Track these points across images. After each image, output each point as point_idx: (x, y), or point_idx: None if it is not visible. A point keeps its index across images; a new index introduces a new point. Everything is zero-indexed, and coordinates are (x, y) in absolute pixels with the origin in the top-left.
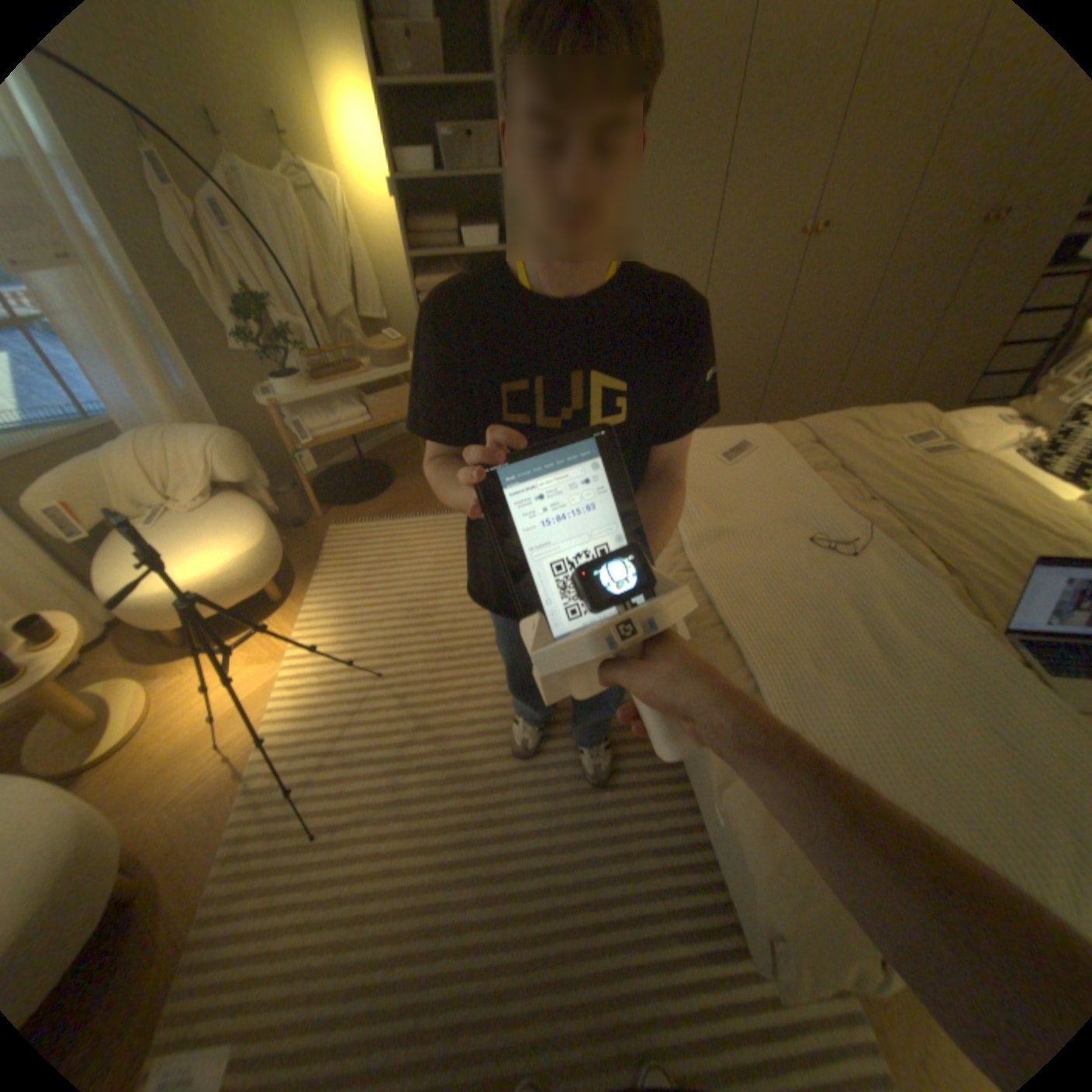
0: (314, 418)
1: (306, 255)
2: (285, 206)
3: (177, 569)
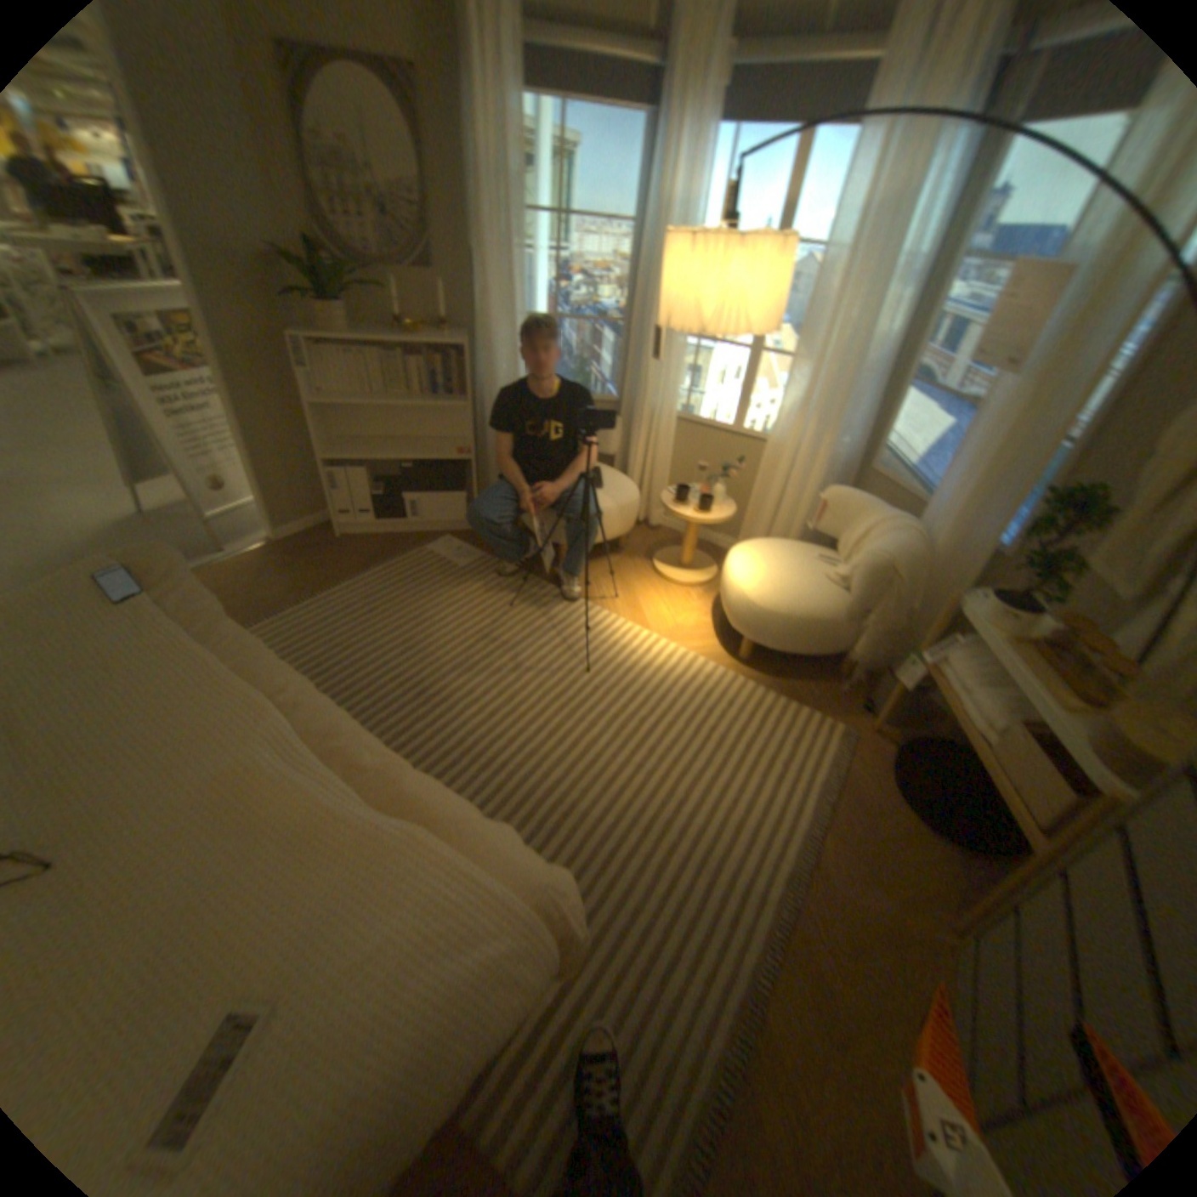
0: (973, 665)
1: None
2: None
3: (744, 561)
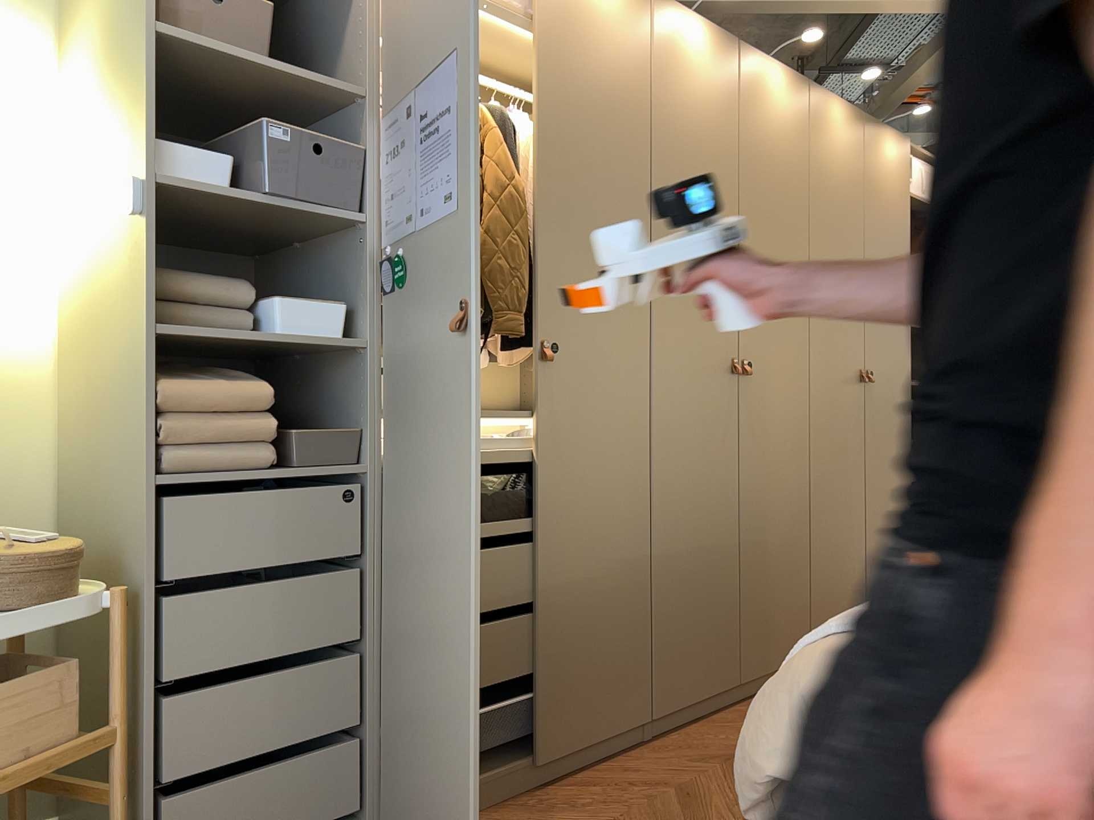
0: None
1: None
2: None
3: None
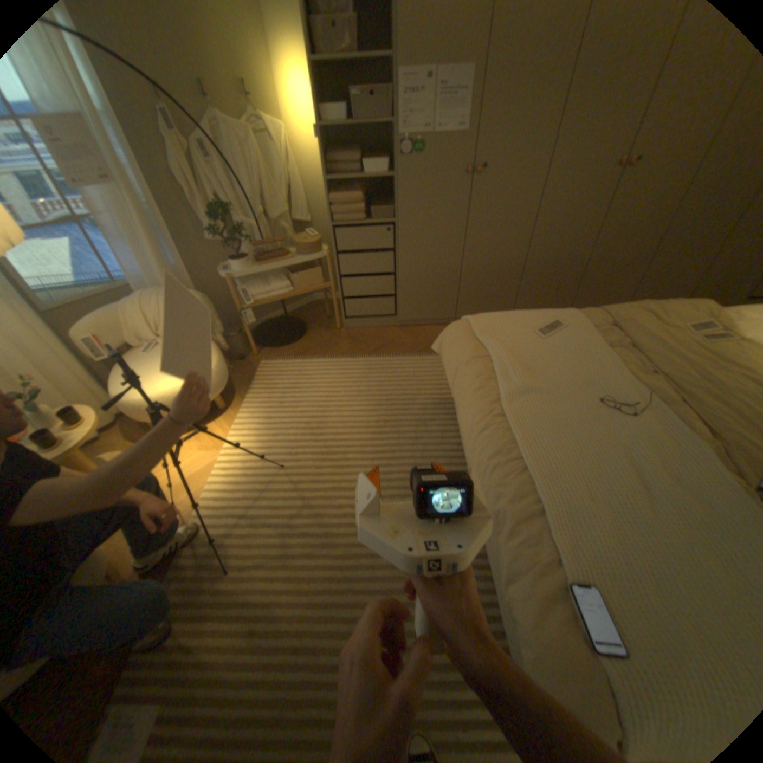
0: (257, 287)
1: (259, 177)
2: (248, 144)
3: (160, 383)
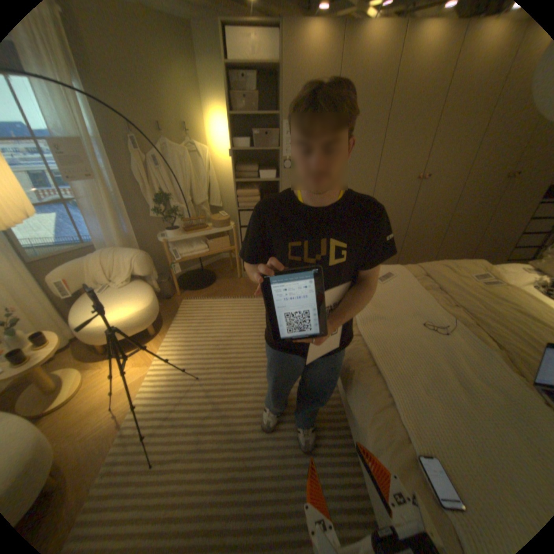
0: (183, 249)
1: (190, 178)
2: (184, 158)
3: (108, 315)
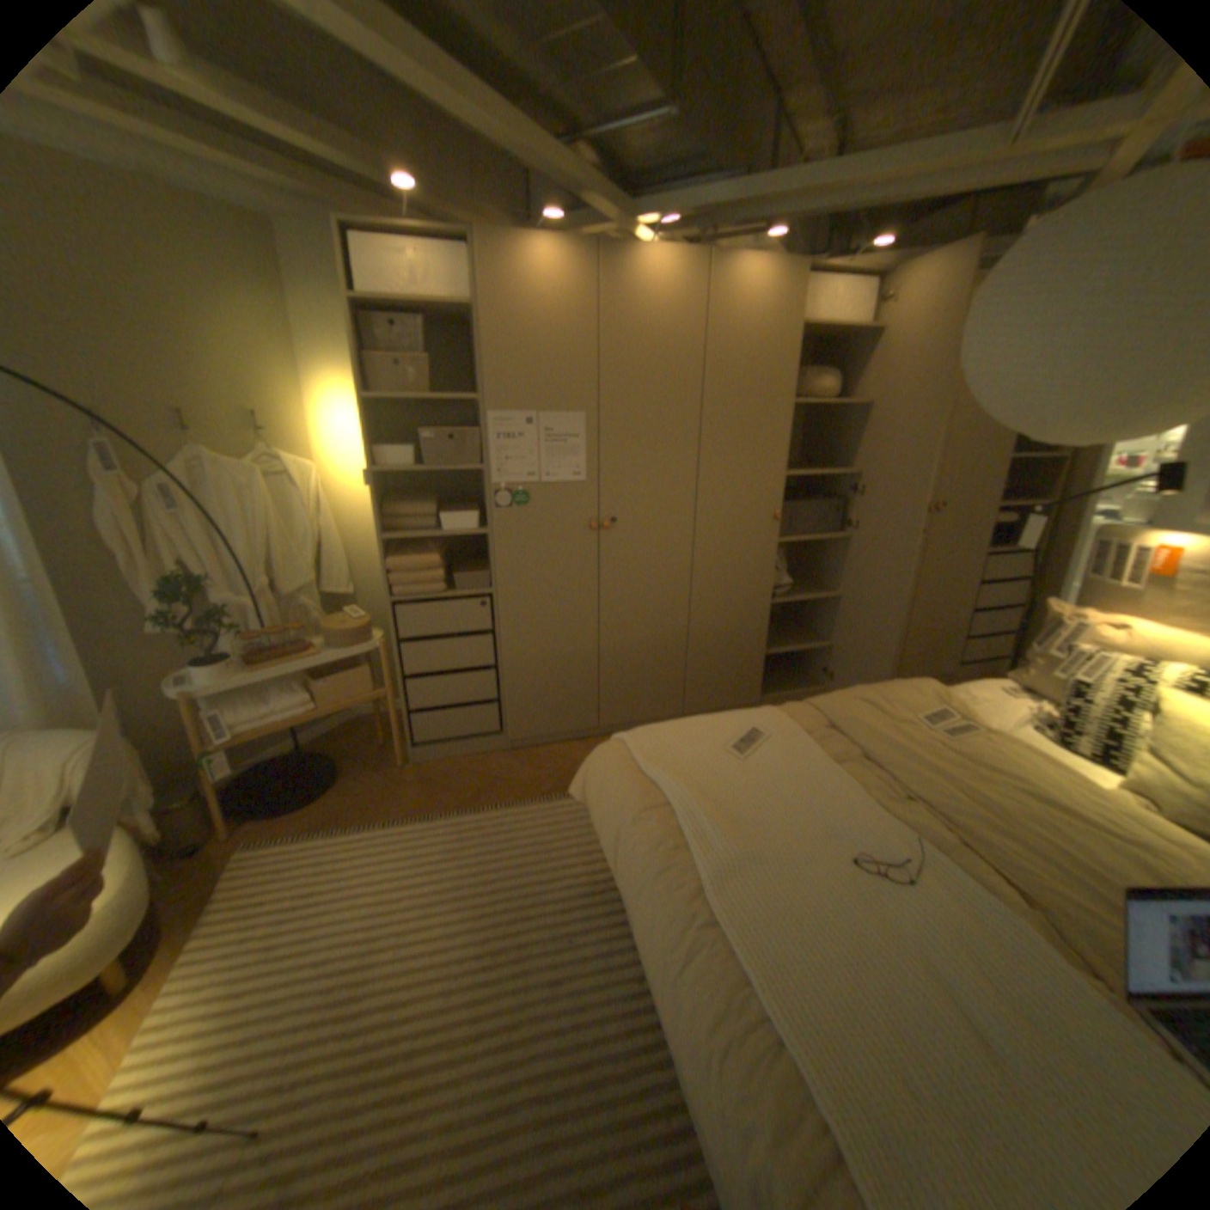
0: (240, 711)
1: (265, 534)
2: (251, 490)
3: None
